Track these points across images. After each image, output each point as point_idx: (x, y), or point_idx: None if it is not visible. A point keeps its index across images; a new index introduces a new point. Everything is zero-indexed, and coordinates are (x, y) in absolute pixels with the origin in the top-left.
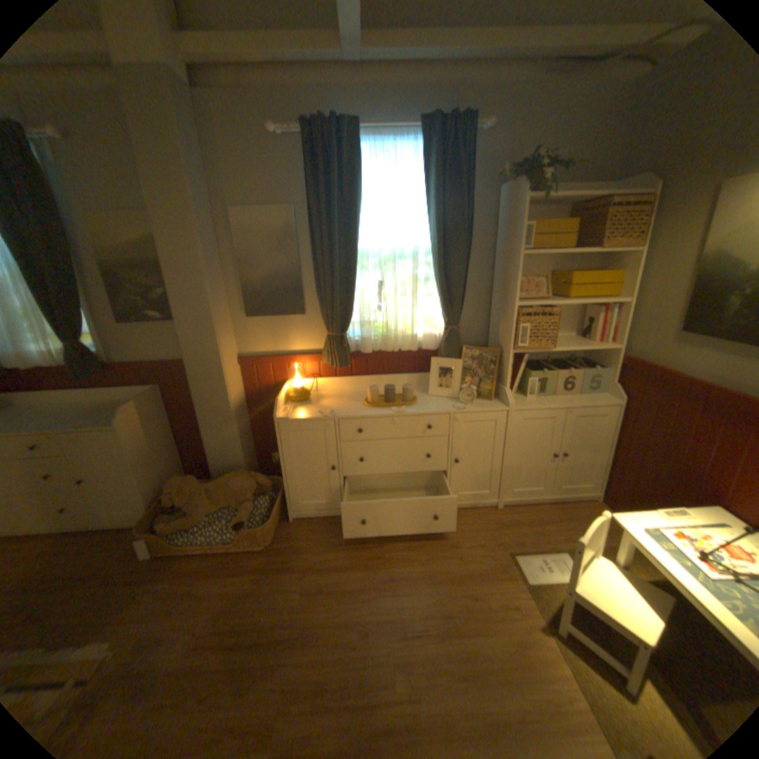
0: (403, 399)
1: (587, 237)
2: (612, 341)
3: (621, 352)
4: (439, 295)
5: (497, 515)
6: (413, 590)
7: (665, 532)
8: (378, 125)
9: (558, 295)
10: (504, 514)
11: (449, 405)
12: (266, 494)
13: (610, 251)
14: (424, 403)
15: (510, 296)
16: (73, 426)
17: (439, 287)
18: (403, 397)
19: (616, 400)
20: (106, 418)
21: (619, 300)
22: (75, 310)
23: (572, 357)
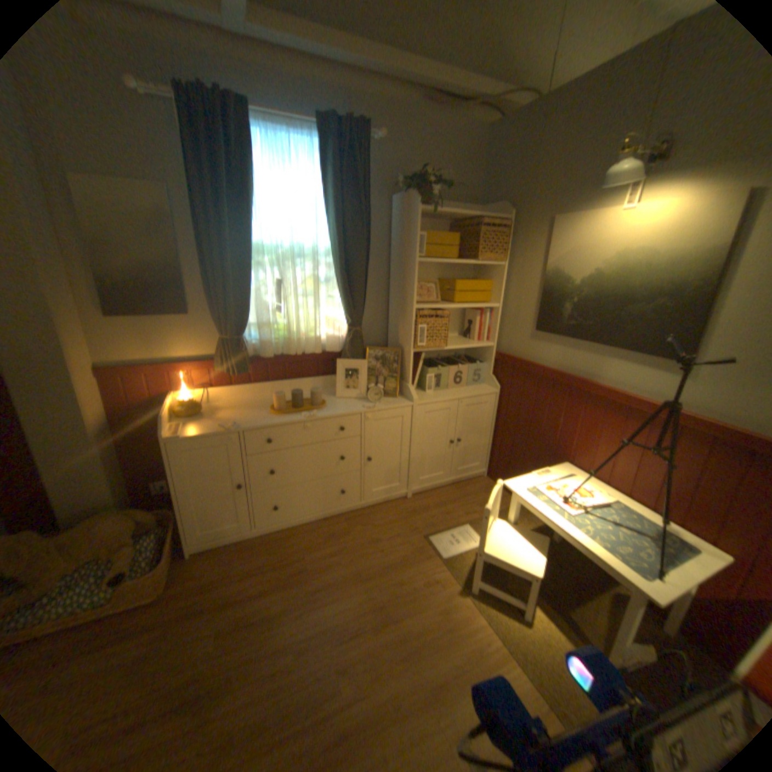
0: (311, 403)
1: (465, 251)
2: (486, 340)
3: (493, 349)
4: (341, 298)
5: (407, 505)
6: (341, 594)
7: (539, 488)
8: (269, 113)
9: (445, 301)
10: (413, 503)
11: (359, 405)
12: (148, 534)
13: (481, 265)
14: (333, 406)
15: (408, 300)
16: None
17: (341, 289)
18: (311, 402)
19: (492, 389)
20: None
21: (489, 306)
22: None
23: (456, 356)
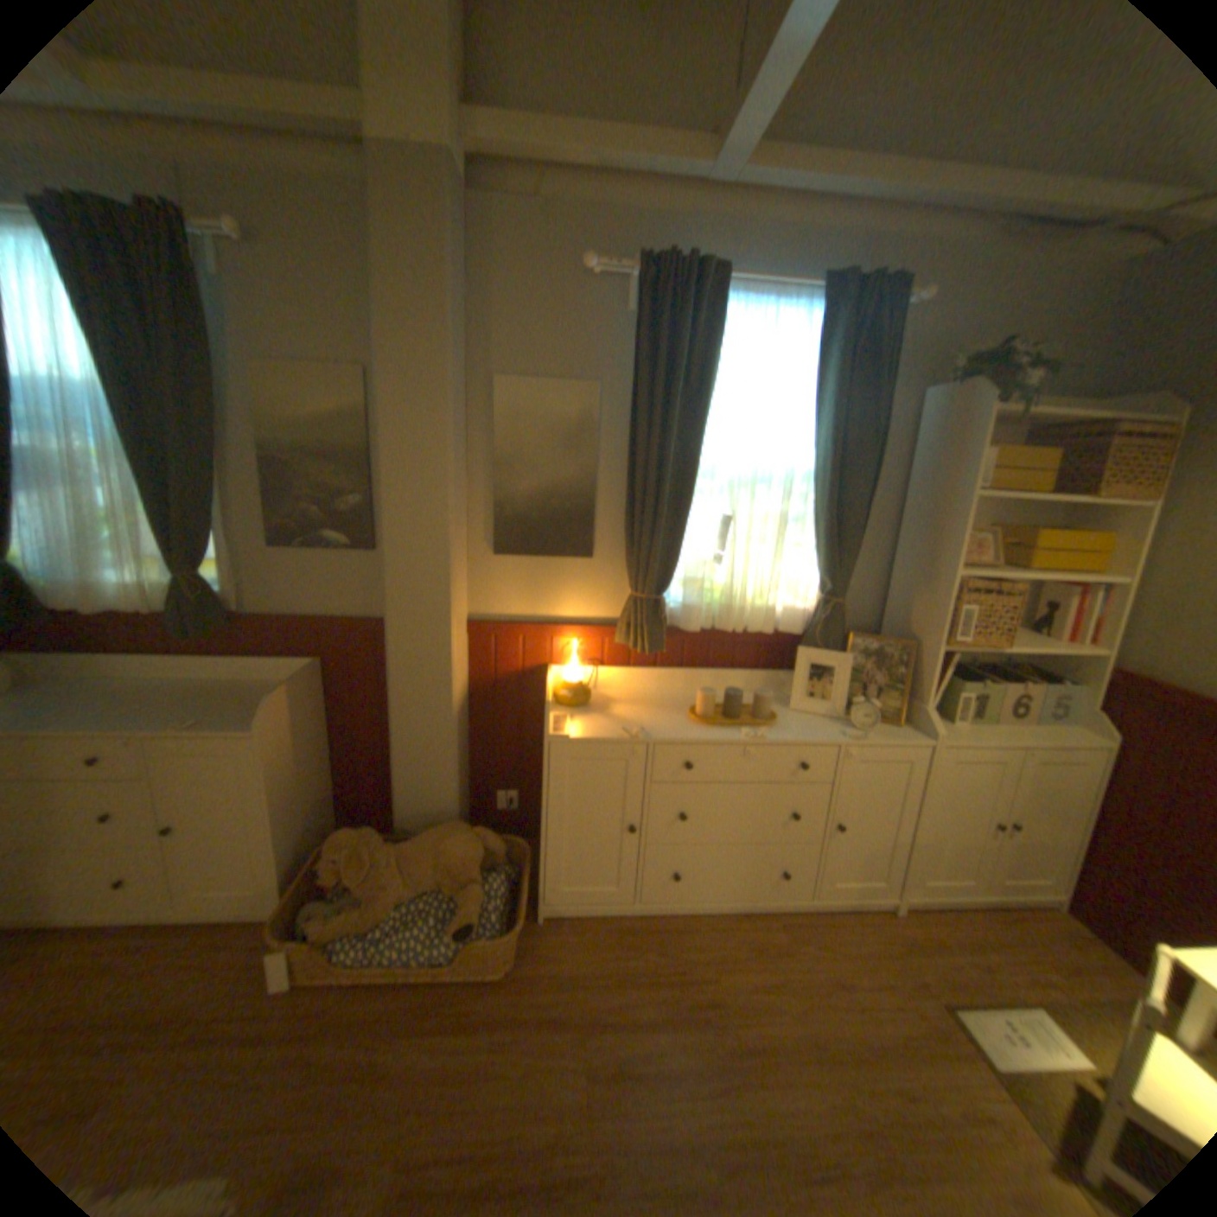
0: (754, 713)
1: (1064, 479)
2: (1091, 643)
3: (1109, 662)
4: (820, 547)
5: (898, 928)
6: (793, 1074)
7: None
8: (754, 279)
9: (1009, 563)
10: (910, 927)
11: (833, 729)
12: (496, 869)
13: (1090, 503)
14: (789, 724)
15: (945, 558)
16: (176, 726)
17: (824, 533)
18: (754, 711)
19: (1100, 740)
20: (233, 714)
21: (1105, 579)
22: (204, 519)
23: (1011, 663)
